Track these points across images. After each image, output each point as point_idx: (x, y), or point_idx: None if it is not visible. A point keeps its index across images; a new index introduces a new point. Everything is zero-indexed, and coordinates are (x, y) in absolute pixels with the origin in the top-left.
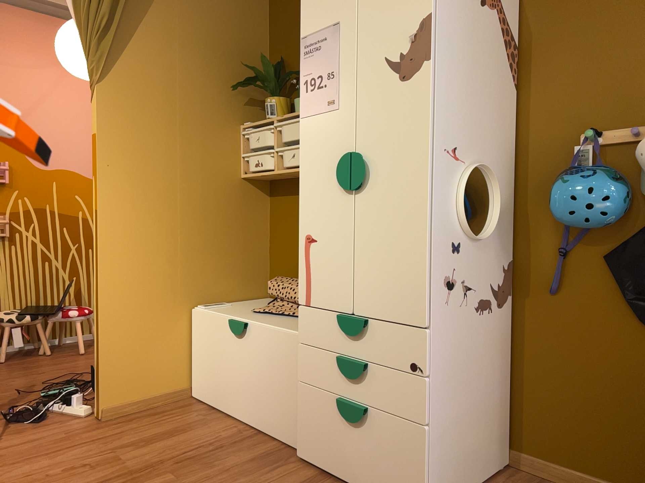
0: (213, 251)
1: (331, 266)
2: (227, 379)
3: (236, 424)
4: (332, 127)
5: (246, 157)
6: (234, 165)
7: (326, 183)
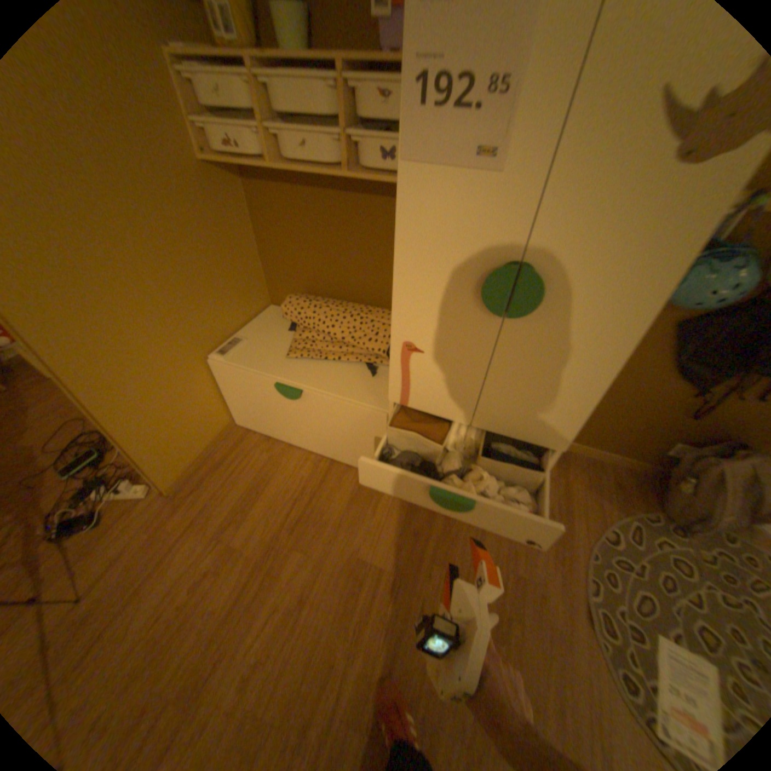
0: (203, 286)
1: (444, 381)
2: (284, 423)
3: (306, 455)
4: (479, 206)
5: (194, 120)
6: (182, 139)
7: (449, 291)
